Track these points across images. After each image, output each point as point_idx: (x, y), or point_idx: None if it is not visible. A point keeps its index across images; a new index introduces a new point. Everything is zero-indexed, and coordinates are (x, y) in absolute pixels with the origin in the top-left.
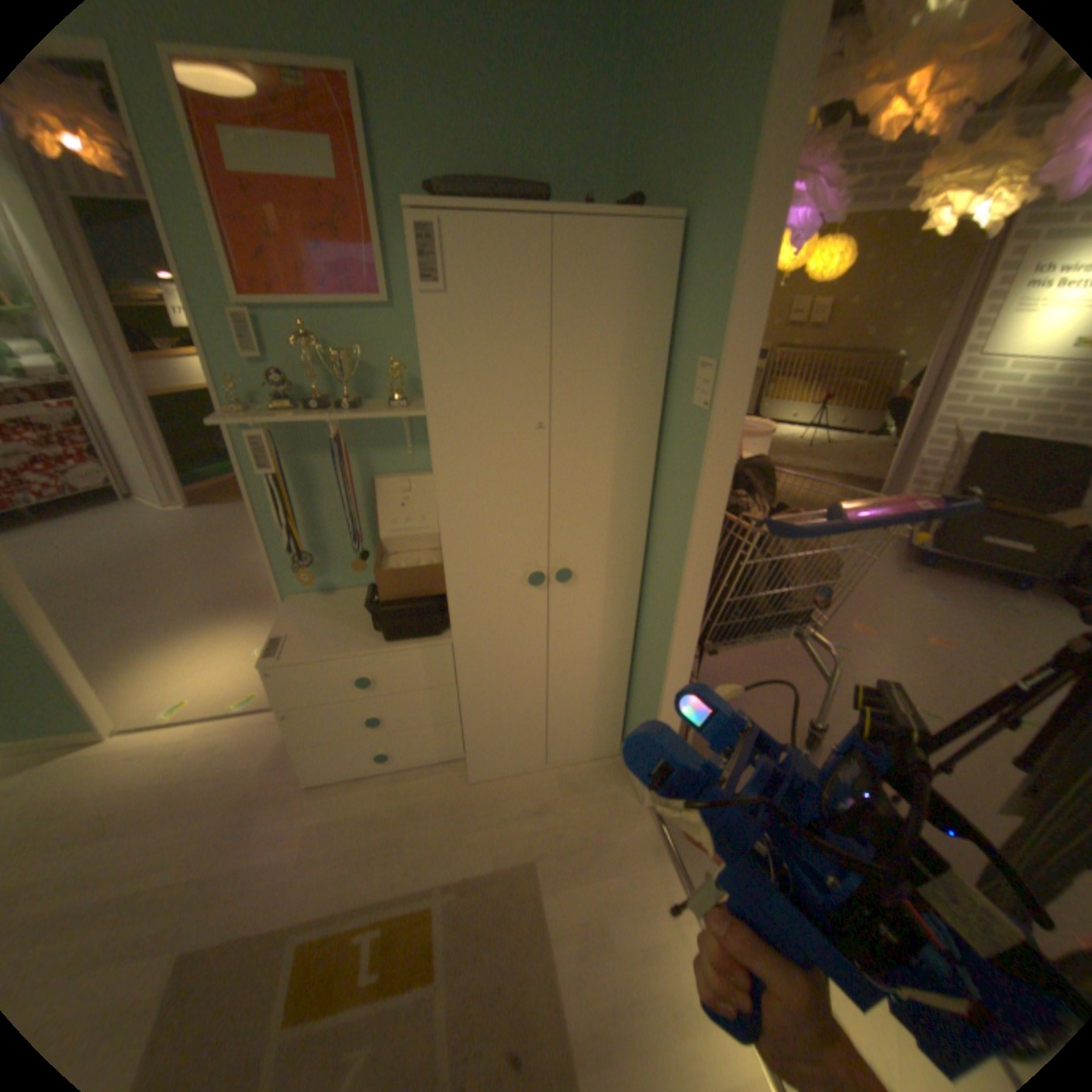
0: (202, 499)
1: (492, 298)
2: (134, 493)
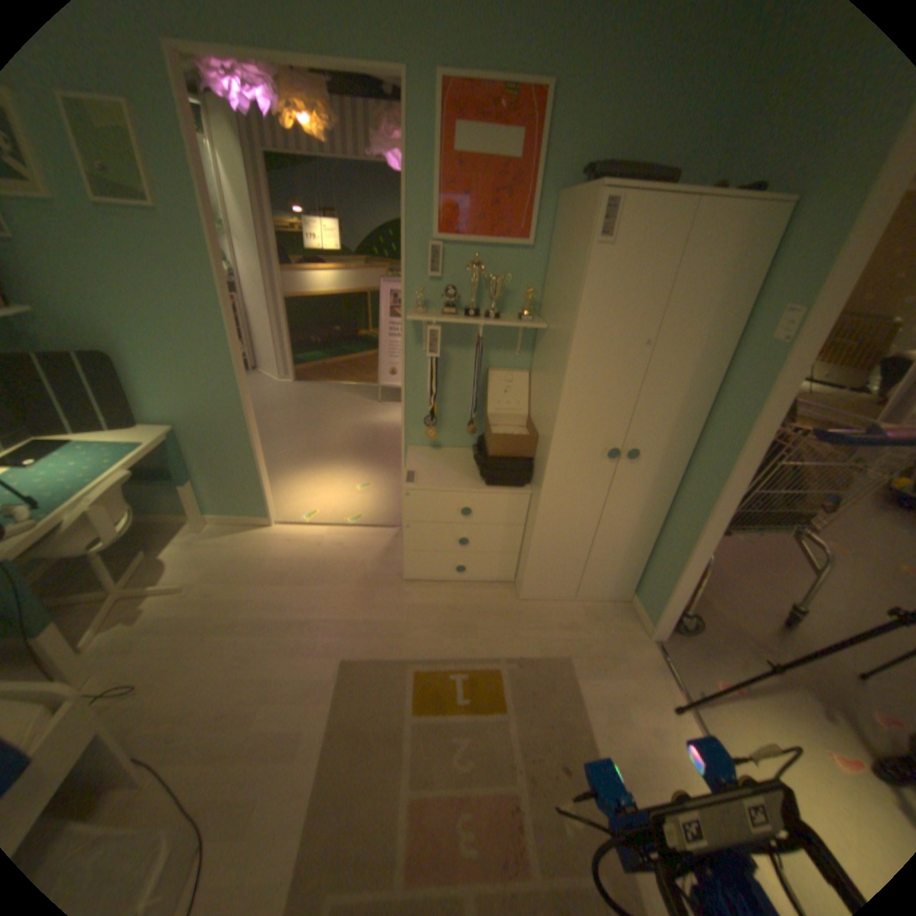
0: (304, 377)
1: (642, 250)
2: (259, 367)
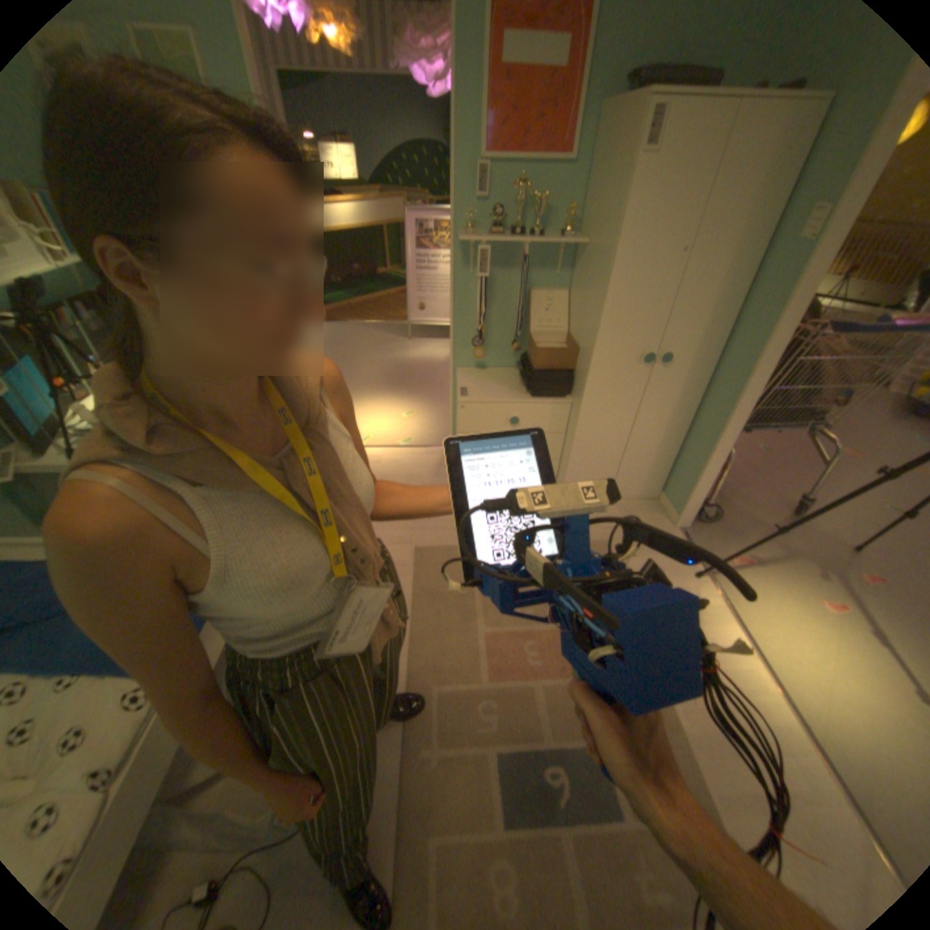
0: (331, 317)
1: (683, 157)
2: None
